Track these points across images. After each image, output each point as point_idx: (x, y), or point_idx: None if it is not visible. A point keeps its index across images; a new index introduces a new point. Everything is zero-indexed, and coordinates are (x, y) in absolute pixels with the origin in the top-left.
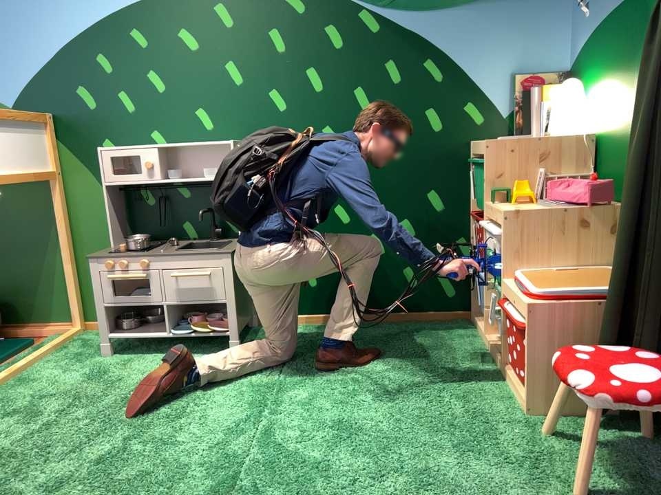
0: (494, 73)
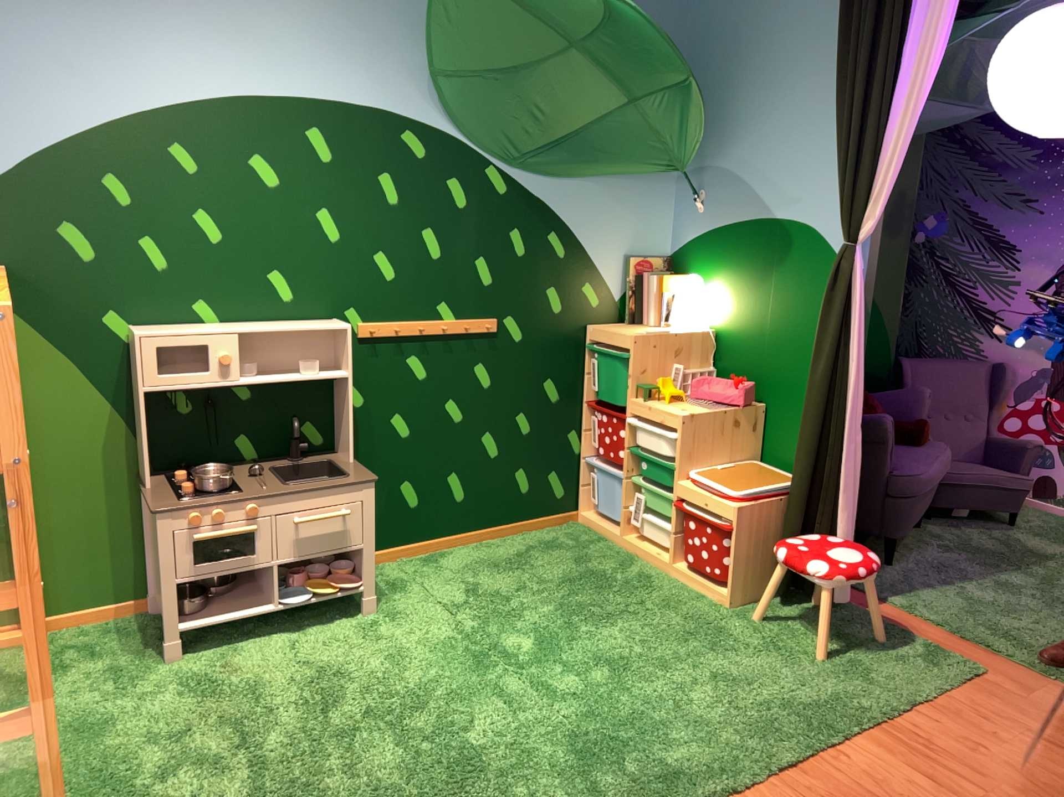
0: (609, 255)
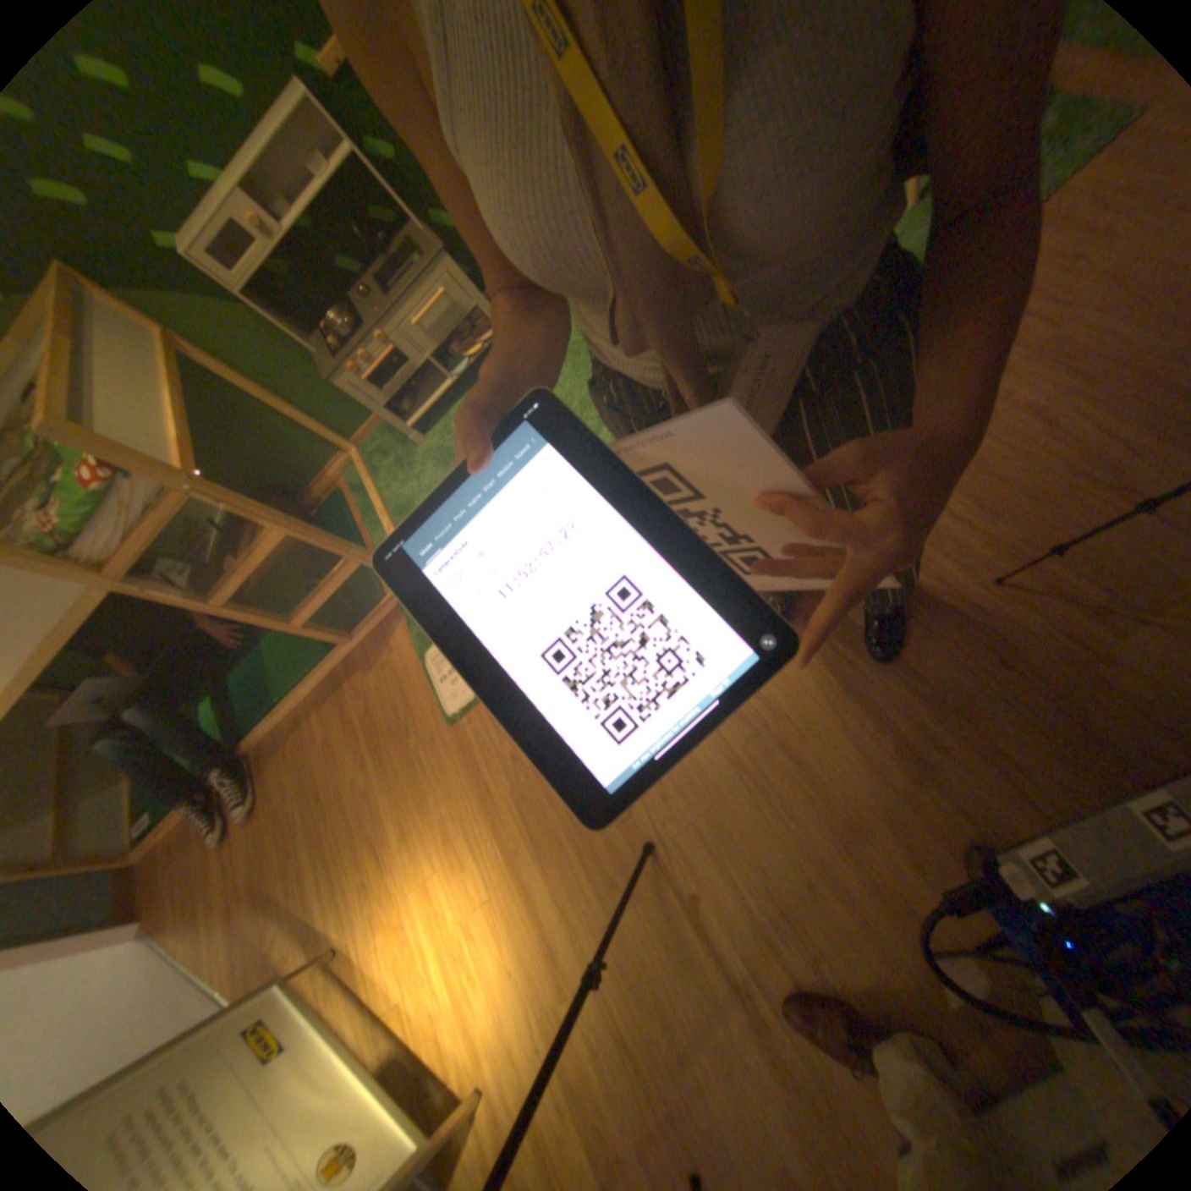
0: None
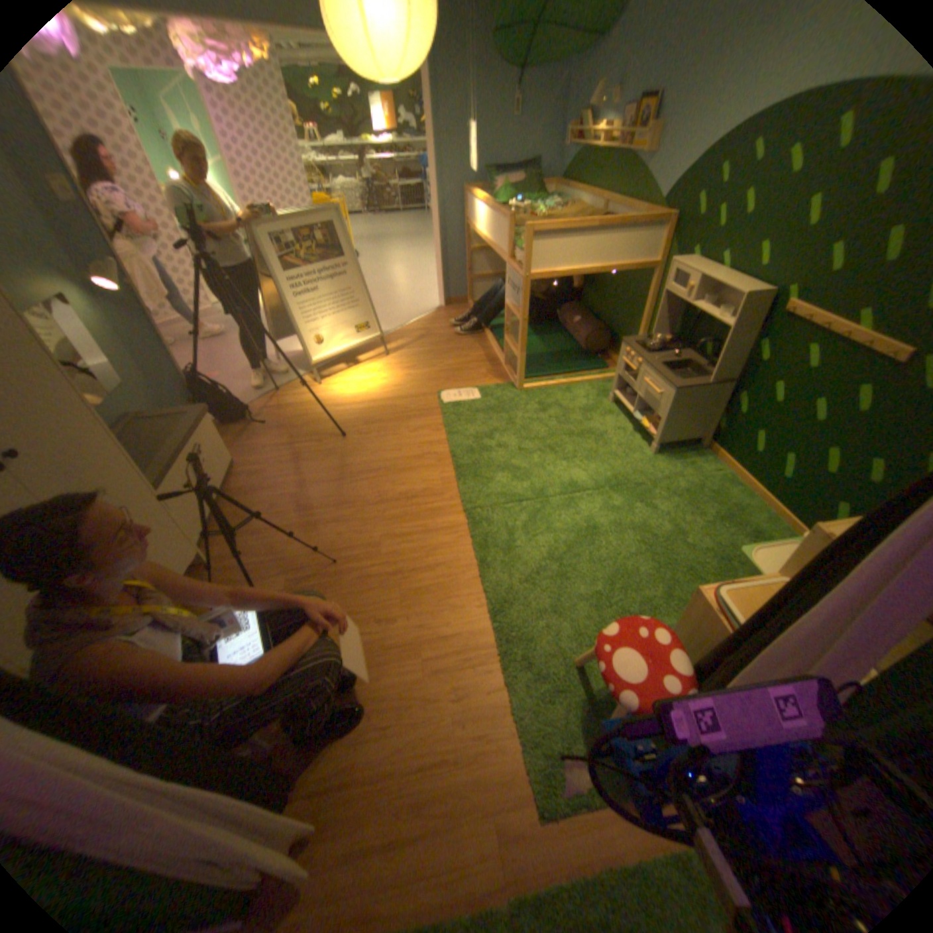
0: None
